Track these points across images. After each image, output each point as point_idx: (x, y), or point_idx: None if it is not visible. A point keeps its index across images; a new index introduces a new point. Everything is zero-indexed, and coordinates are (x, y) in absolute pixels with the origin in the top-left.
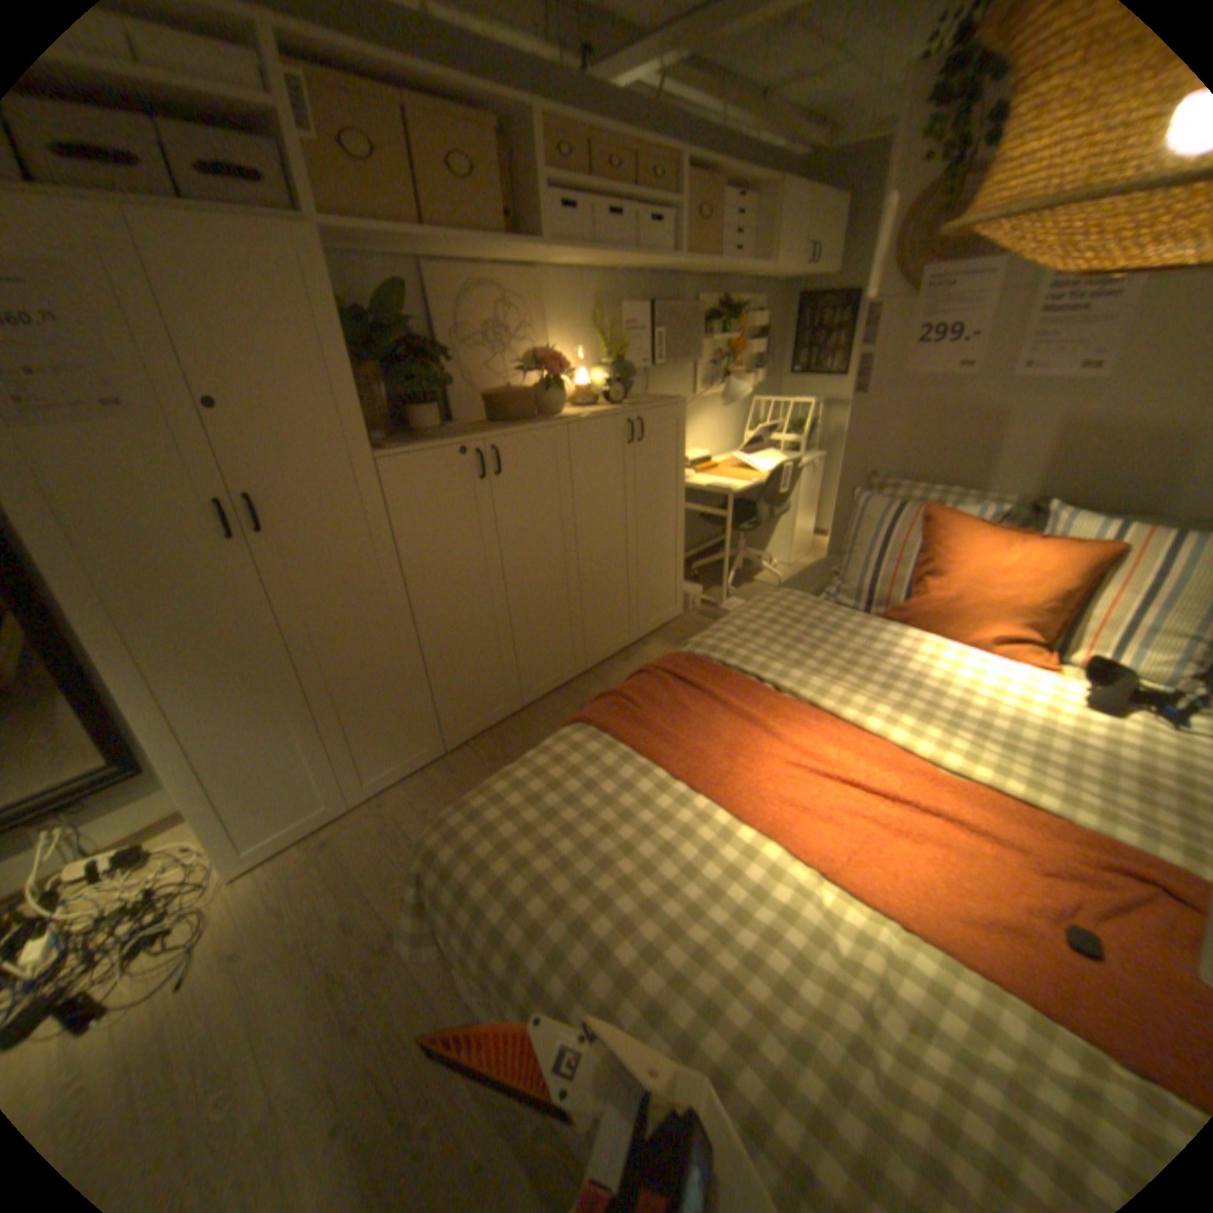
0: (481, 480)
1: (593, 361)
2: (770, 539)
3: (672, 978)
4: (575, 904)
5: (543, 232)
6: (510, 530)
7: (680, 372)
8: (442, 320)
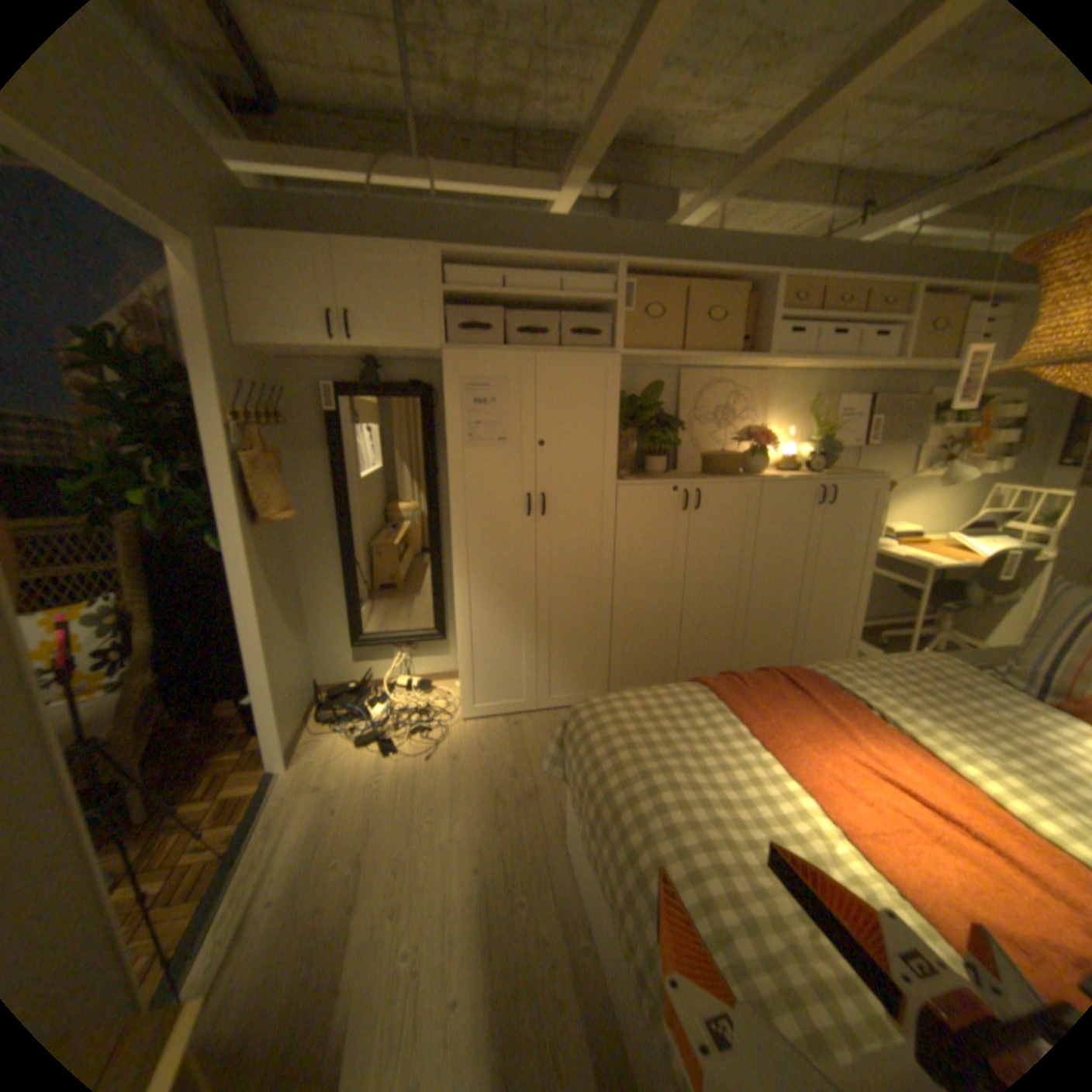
0: (683, 513)
1: (805, 439)
2: (993, 633)
3: (692, 824)
4: (648, 765)
5: (770, 351)
6: (696, 552)
7: (899, 454)
8: (686, 406)
